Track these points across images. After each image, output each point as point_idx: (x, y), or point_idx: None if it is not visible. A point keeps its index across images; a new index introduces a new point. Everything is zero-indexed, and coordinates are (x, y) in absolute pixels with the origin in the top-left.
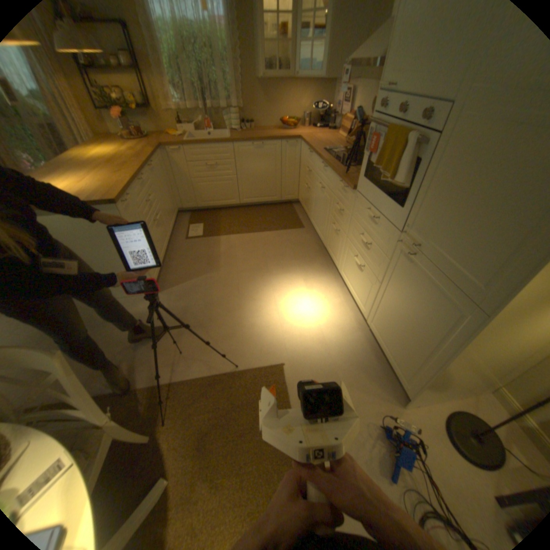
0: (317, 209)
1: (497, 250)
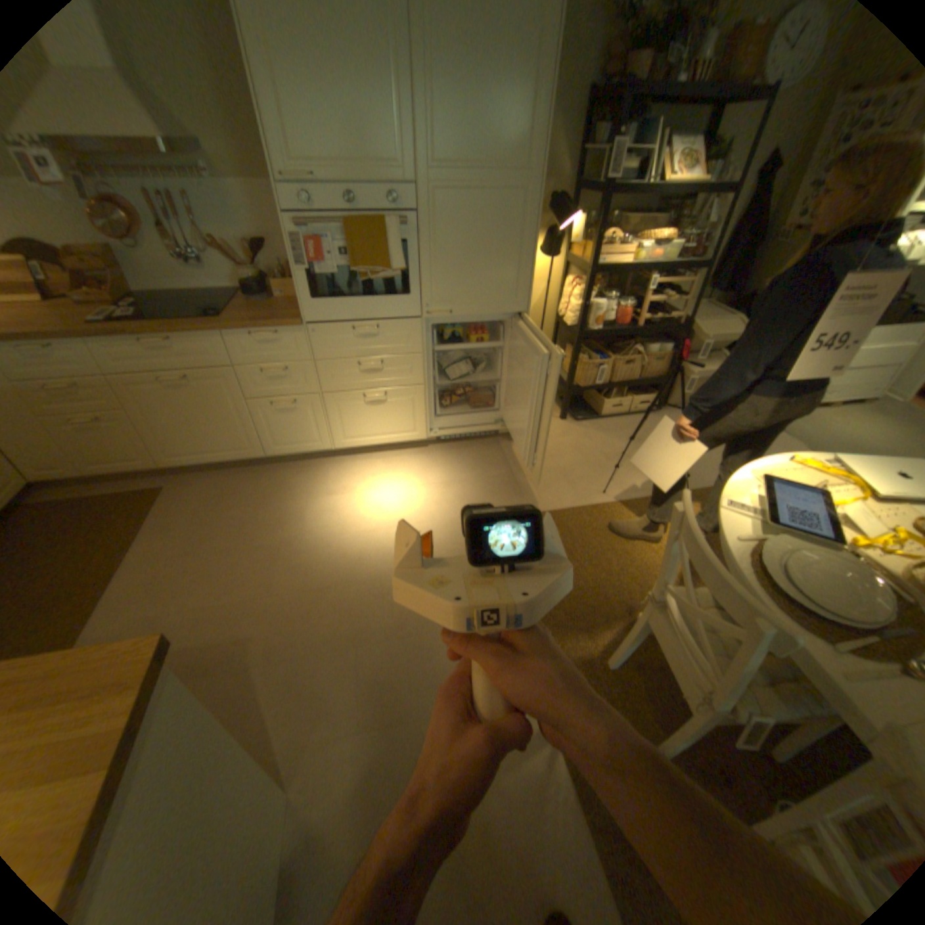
0: (182, 425)
1: (510, 269)
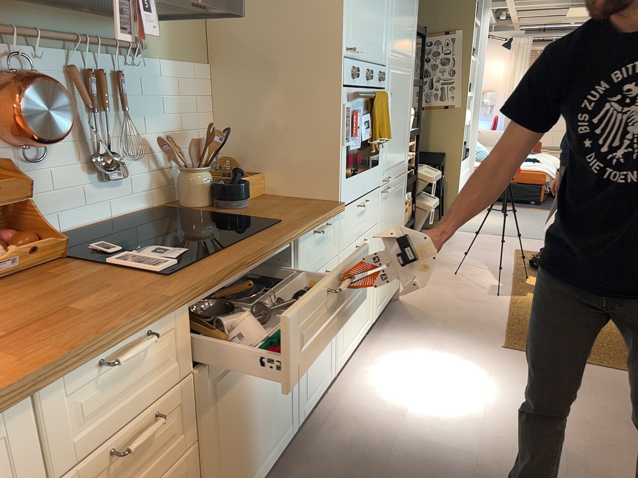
0: (247, 425)
1: (405, 136)
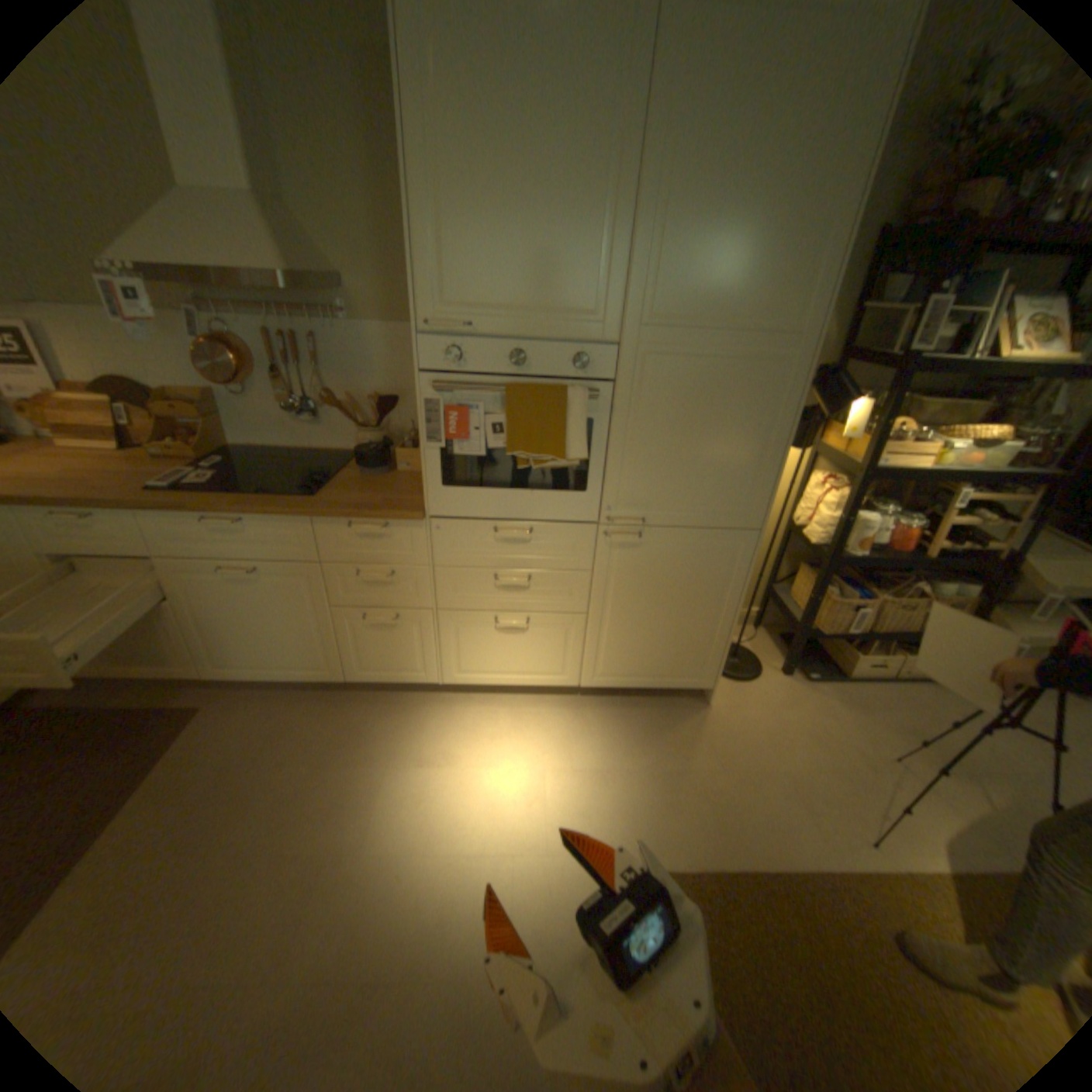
0: (242, 630)
1: (745, 469)
